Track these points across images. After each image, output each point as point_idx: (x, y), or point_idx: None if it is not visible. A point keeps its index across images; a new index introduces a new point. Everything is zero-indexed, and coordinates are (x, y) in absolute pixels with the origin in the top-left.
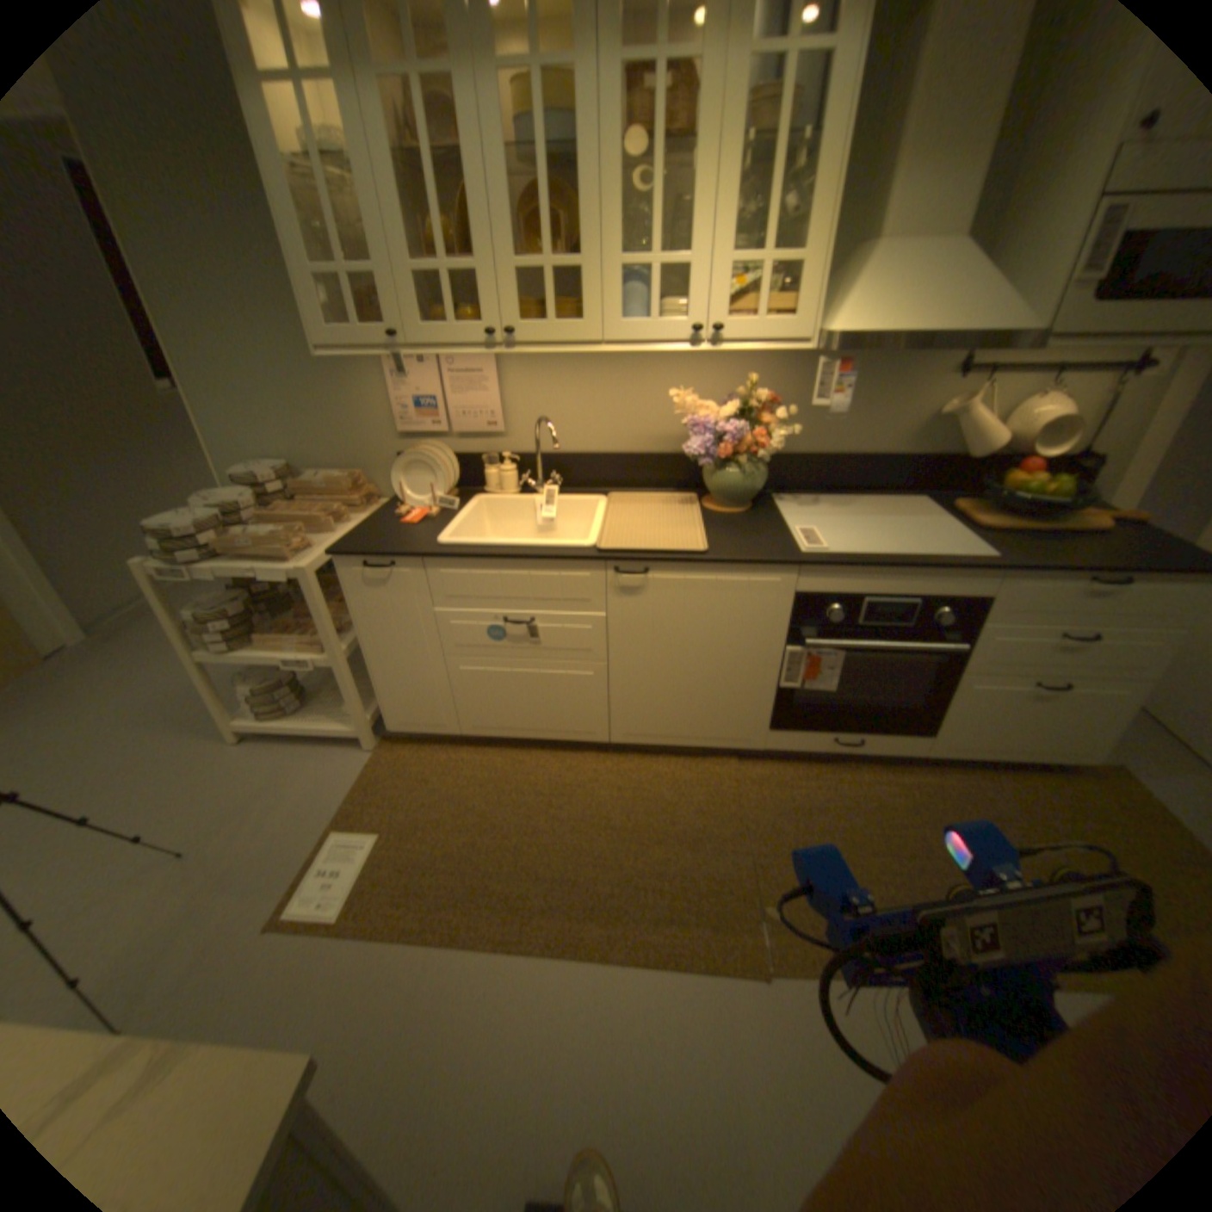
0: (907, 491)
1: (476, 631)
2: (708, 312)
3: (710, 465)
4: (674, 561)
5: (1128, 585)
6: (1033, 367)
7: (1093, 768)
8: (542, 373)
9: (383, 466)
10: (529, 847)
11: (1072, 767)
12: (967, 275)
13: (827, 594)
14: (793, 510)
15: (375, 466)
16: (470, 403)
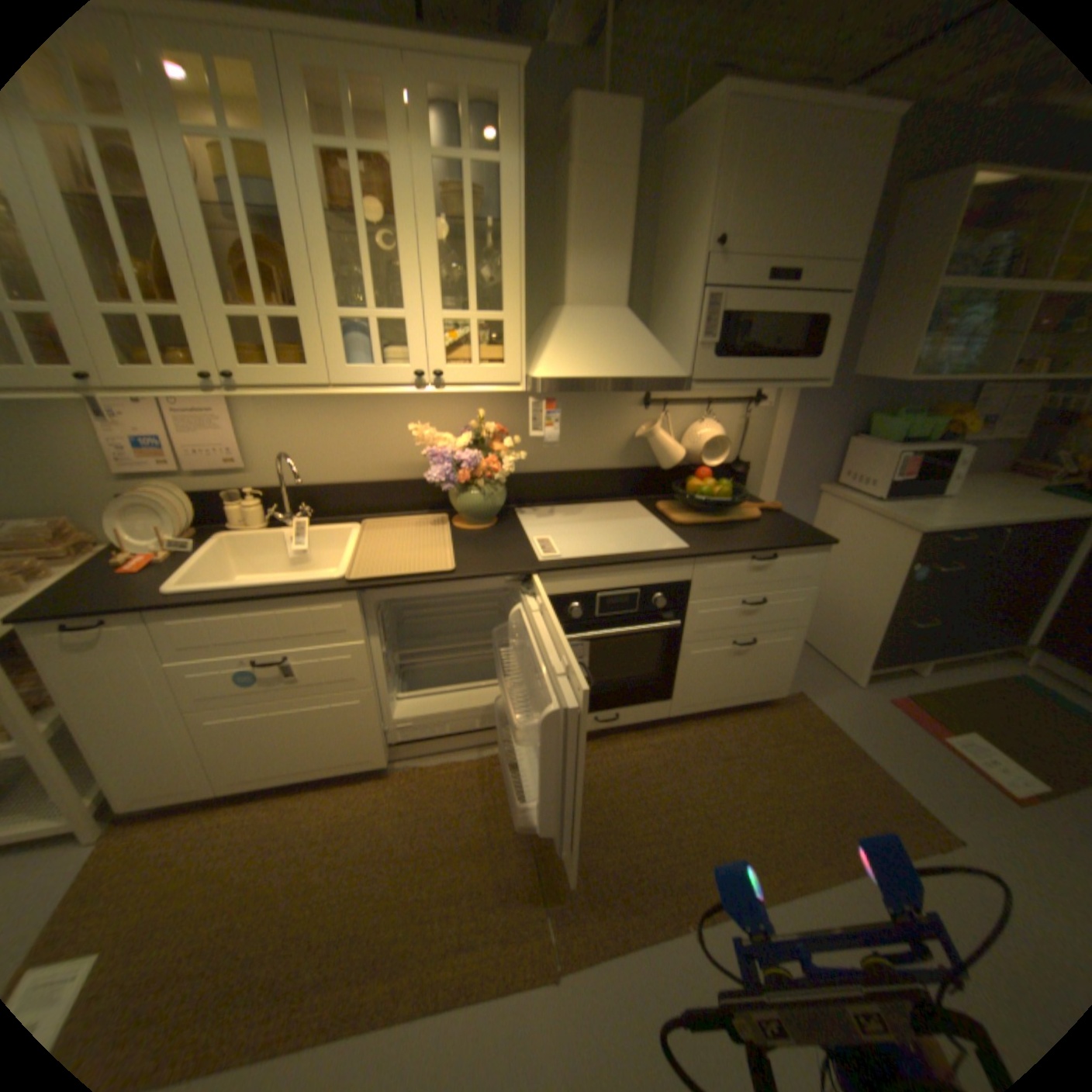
0: (621, 498)
1: (218, 679)
2: (427, 359)
3: (454, 488)
4: (424, 582)
5: (773, 560)
6: (690, 401)
7: (781, 700)
8: (280, 409)
9: (97, 508)
10: (299, 908)
11: (768, 702)
12: (629, 336)
13: (565, 593)
14: (533, 521)
15: (86, 509)
16: (200, 440)
